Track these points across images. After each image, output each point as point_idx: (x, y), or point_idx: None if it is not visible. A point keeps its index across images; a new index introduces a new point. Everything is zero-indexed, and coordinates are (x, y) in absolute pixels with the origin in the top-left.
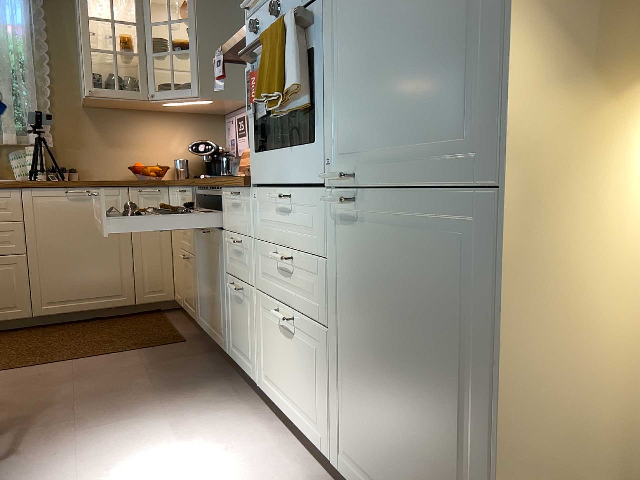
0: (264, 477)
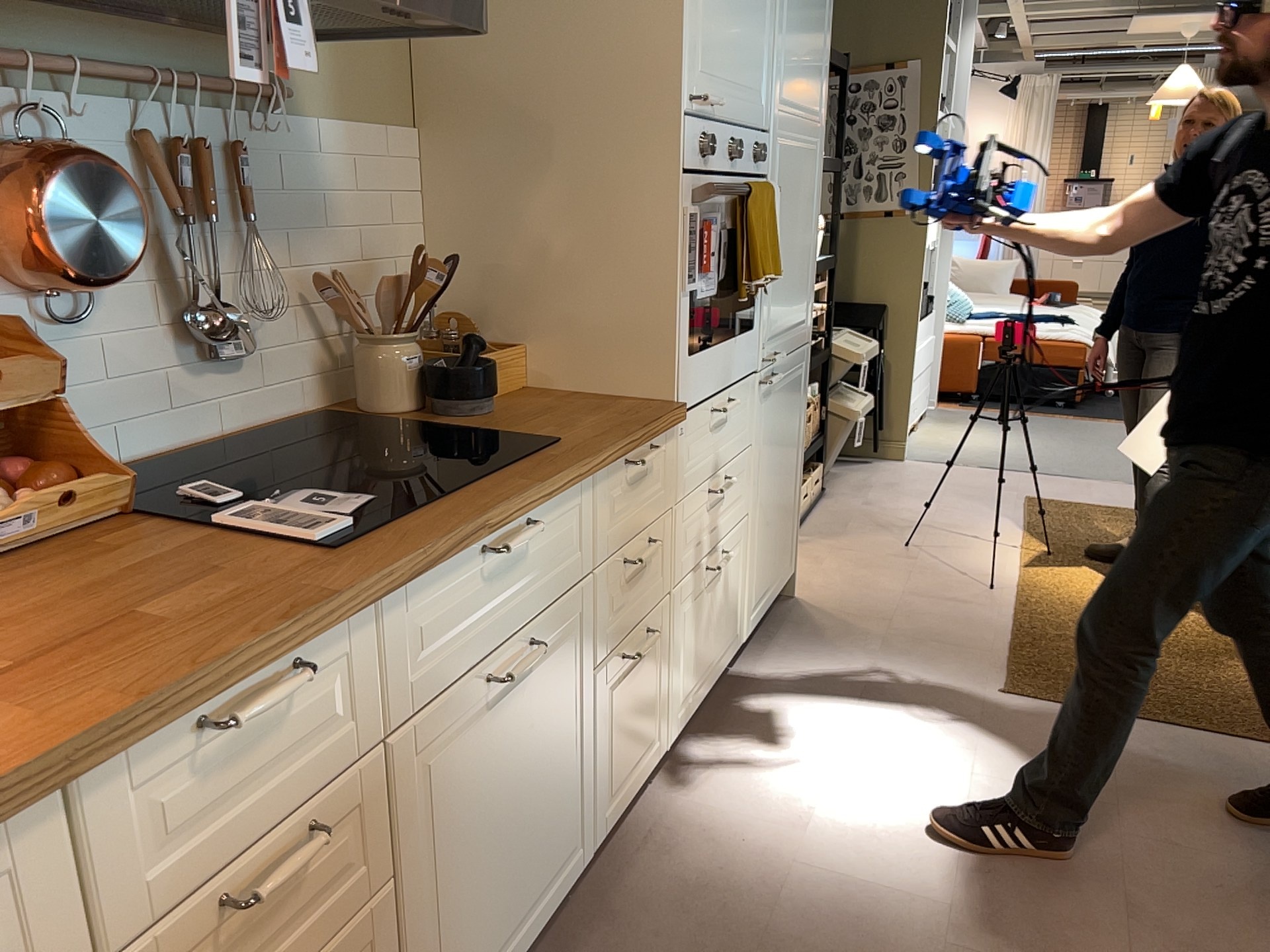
0: (766, 715)
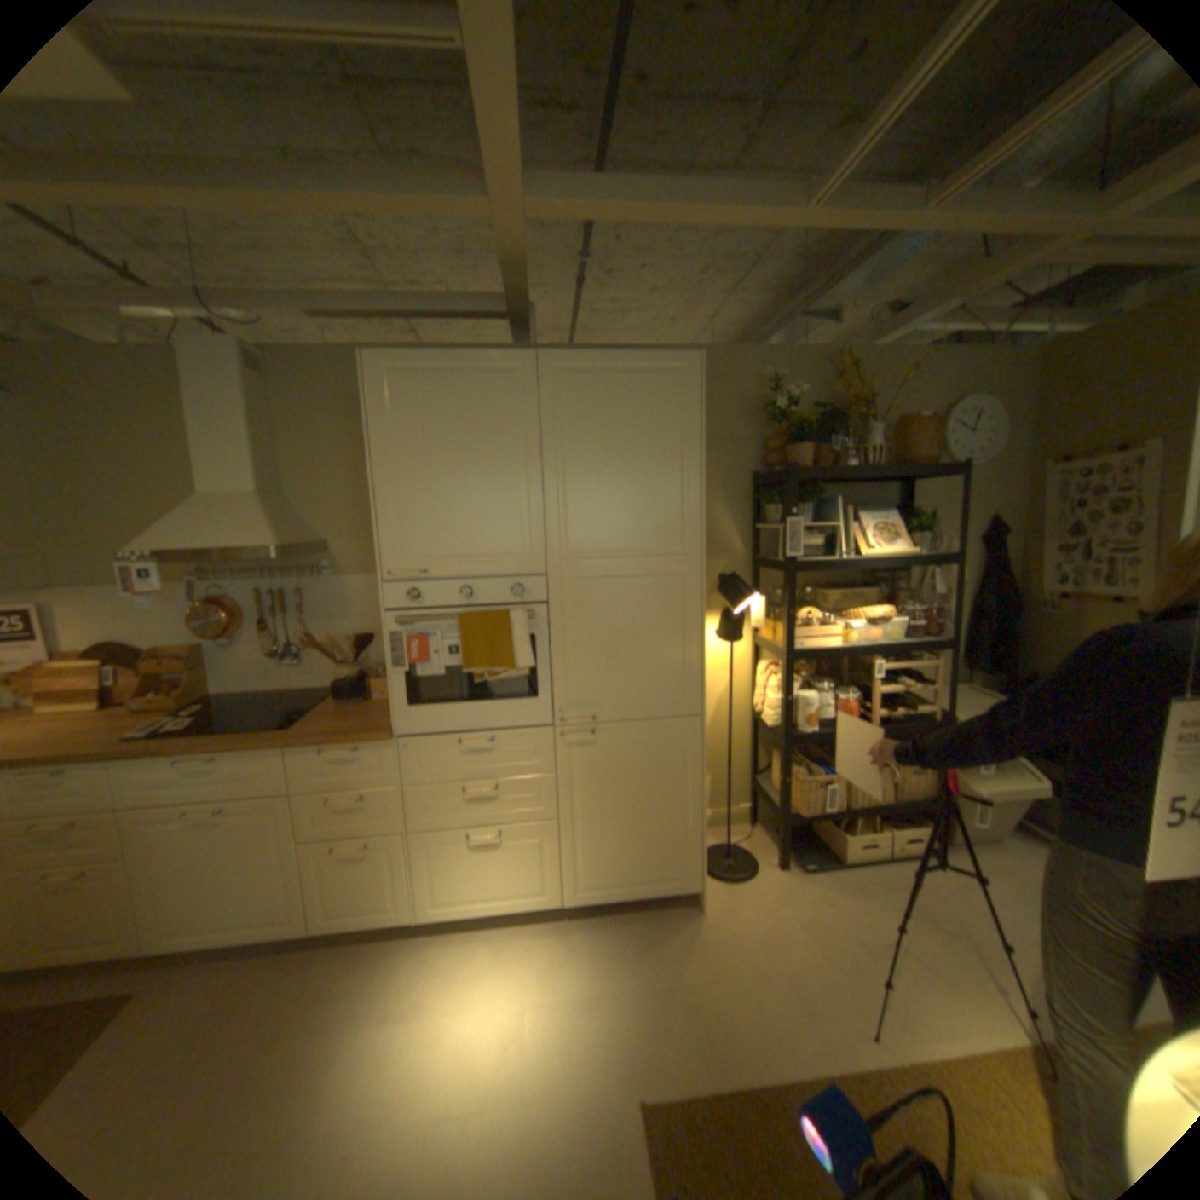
0: (512, 962)
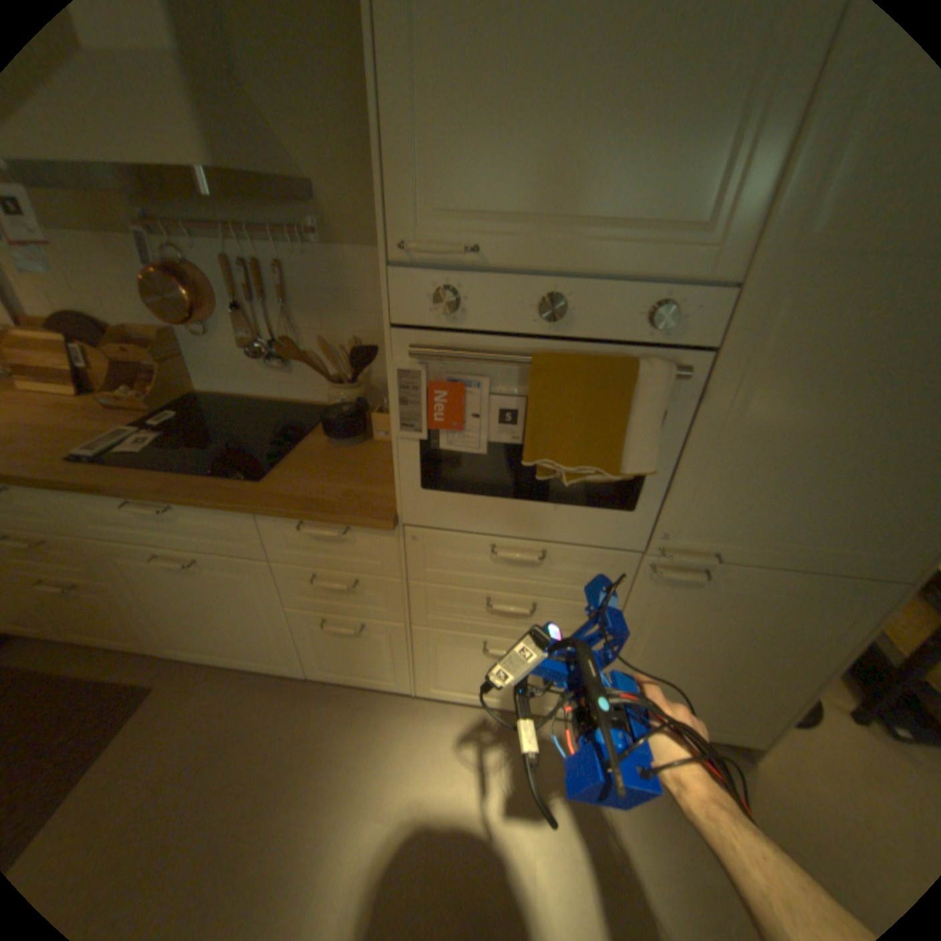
0: (519, 768)
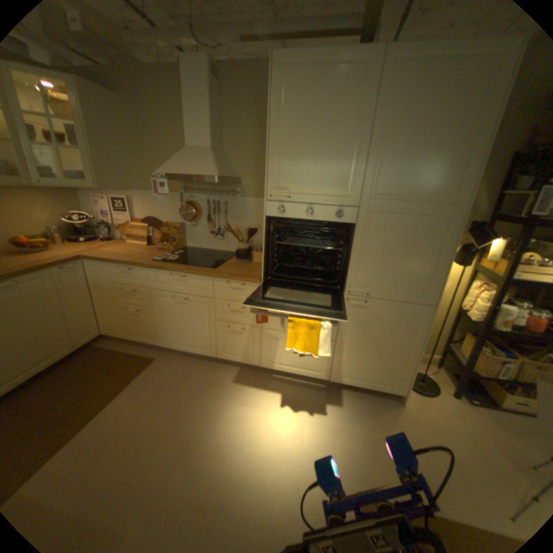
0: (301, 397)
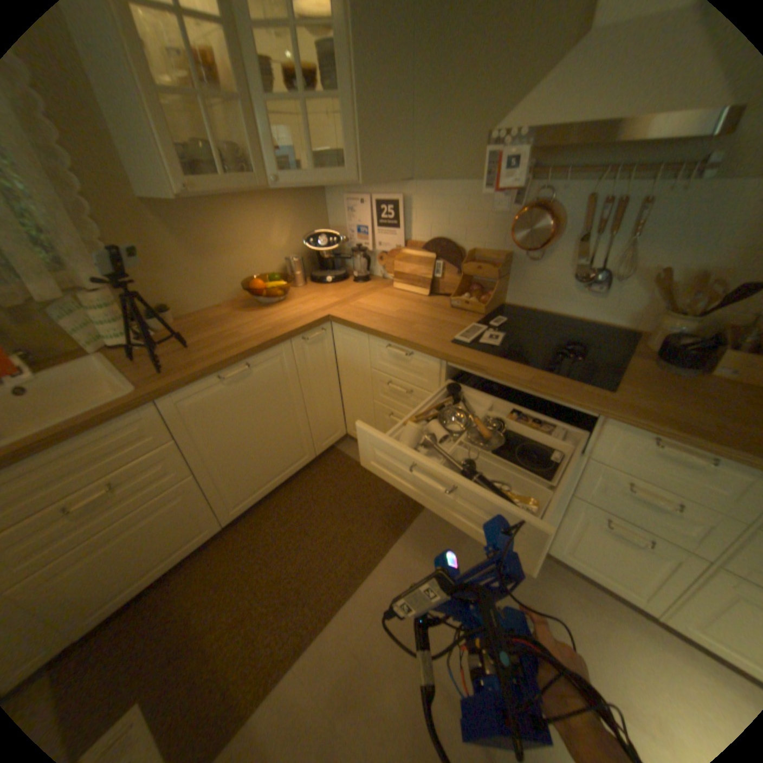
0: None
